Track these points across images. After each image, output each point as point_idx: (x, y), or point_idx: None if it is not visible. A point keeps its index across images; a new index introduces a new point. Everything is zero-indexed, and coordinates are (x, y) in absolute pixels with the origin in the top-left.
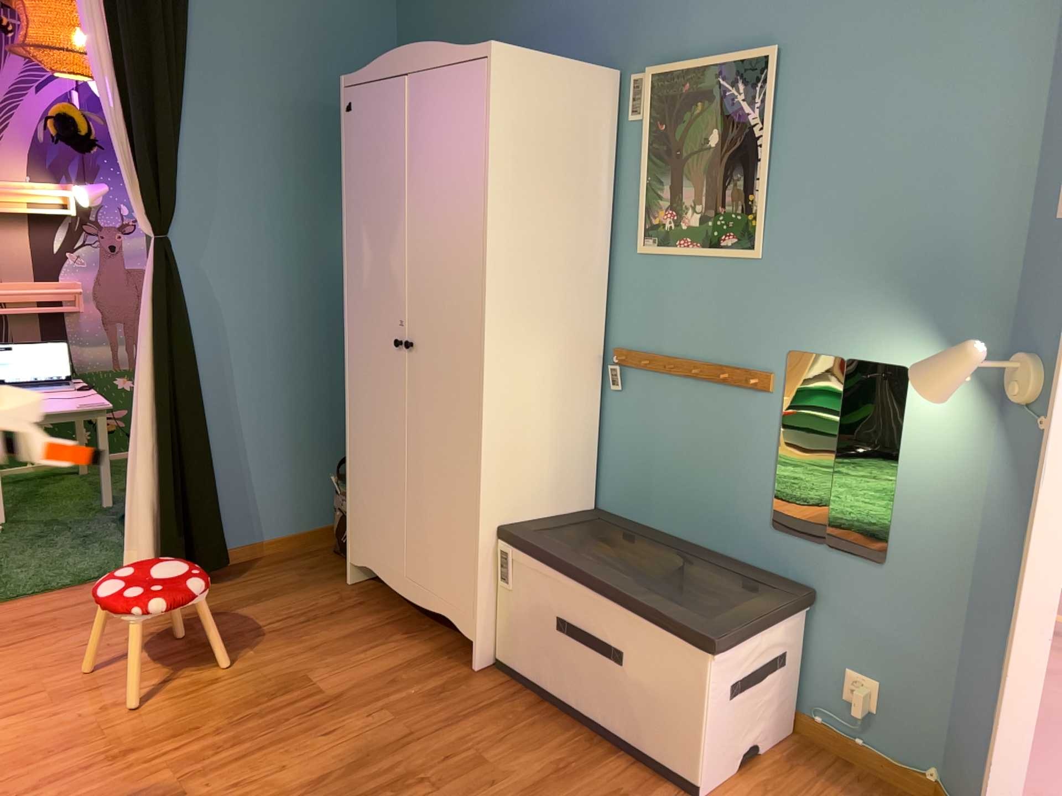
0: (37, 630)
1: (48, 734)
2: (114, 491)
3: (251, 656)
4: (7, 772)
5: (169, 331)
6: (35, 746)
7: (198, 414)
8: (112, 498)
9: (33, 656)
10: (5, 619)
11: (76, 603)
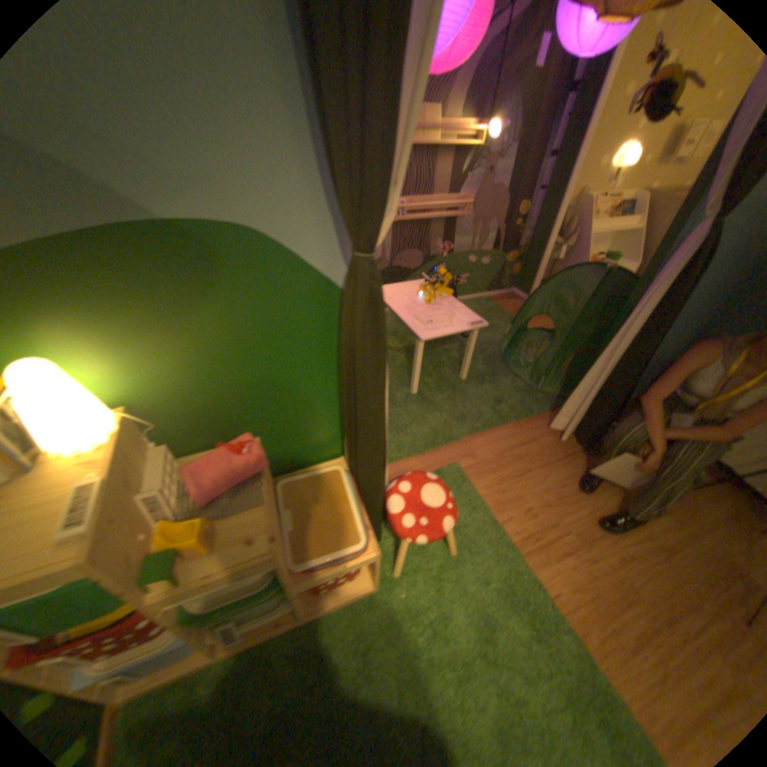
0: (526, 464)
1: (606, 582)
2: (480, 333)
3: (677, 526)
4: (608, 619)
5: (678, 301)
6: (607, 594)
7: (654, 354)
8: (483, 340)
9: (542, 492)
10: (501, 449)
11: (529, 440)
